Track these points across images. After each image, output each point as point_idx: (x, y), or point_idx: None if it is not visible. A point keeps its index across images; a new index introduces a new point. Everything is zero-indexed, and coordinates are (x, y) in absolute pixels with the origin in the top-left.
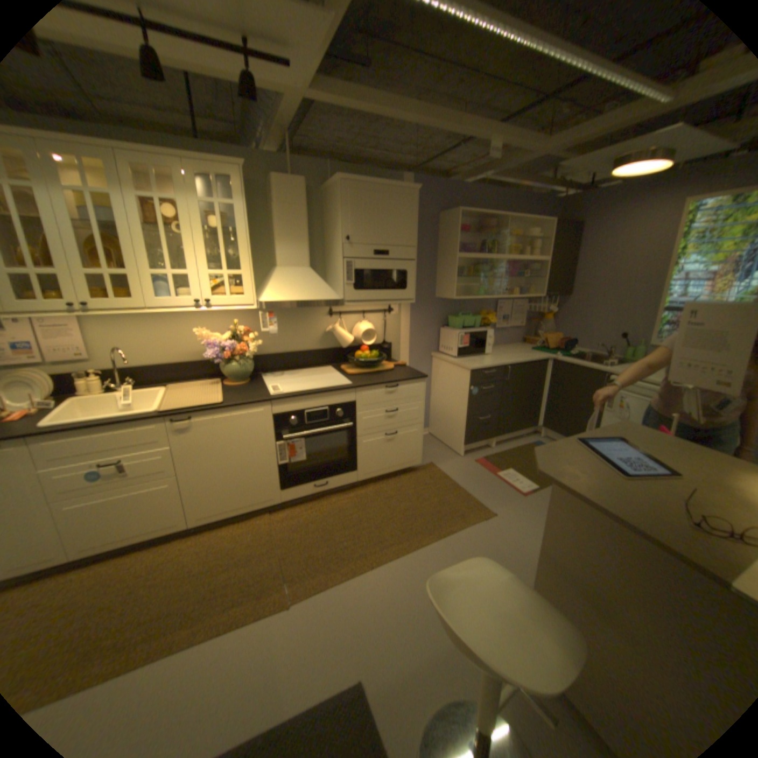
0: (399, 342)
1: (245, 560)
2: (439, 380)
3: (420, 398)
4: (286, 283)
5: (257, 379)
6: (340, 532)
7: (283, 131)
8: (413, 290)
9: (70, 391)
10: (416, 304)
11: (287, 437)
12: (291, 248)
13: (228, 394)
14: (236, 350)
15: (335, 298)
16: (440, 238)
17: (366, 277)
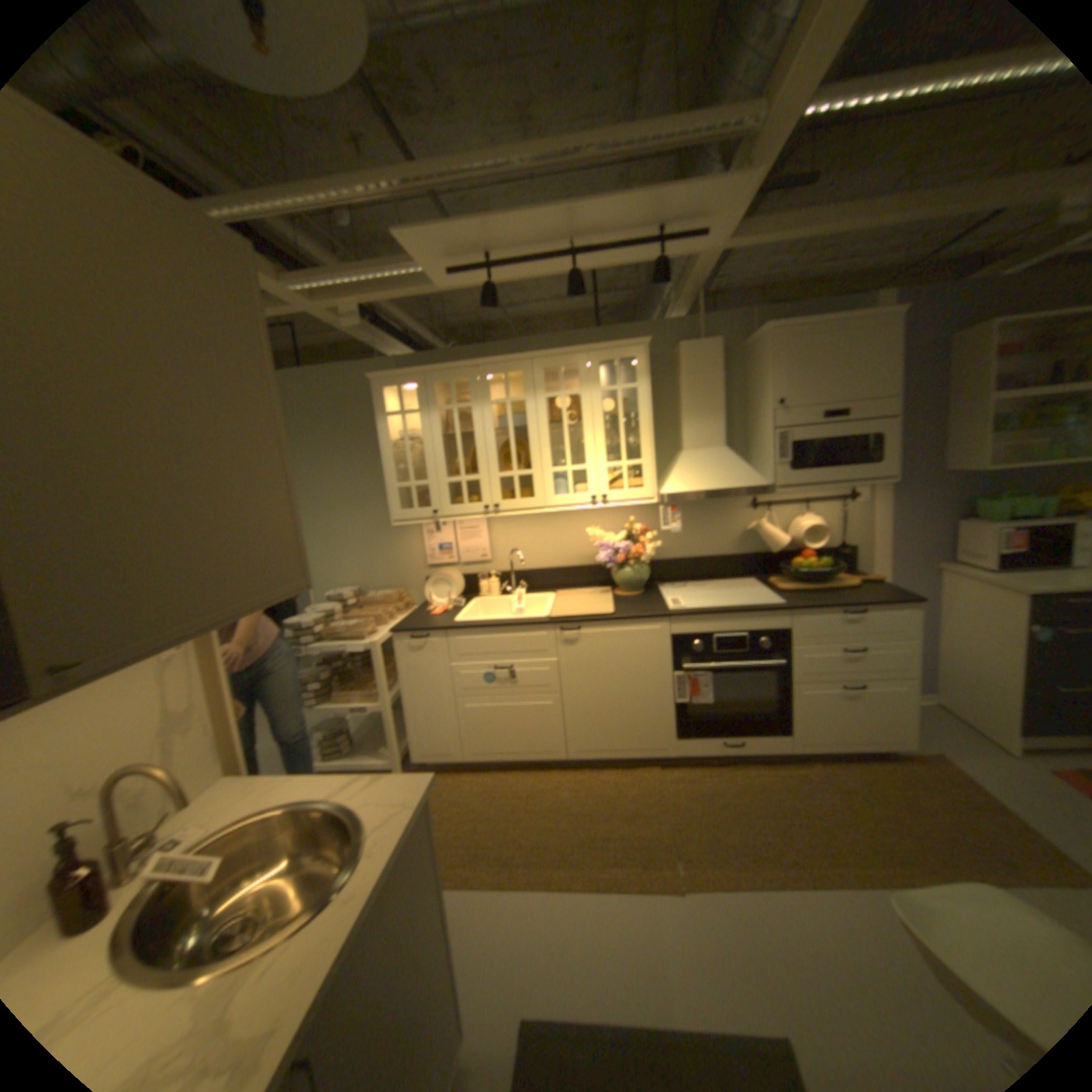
0: (874, 544)
1: (631, 816)
2: (959, 610)
3: (914, 636)
4: (694, 468)
5: (653, 589)
6: (763, 820)
7: (696, 290)
8: (897, 462)
9: (477, 590)
10: (907, 483)
11: (690, 667)
12: (702, 424)
13: (620, 604)
14: (631, 552)
15: (761, 482)
16: (954, 372)
17: (812, 449)
